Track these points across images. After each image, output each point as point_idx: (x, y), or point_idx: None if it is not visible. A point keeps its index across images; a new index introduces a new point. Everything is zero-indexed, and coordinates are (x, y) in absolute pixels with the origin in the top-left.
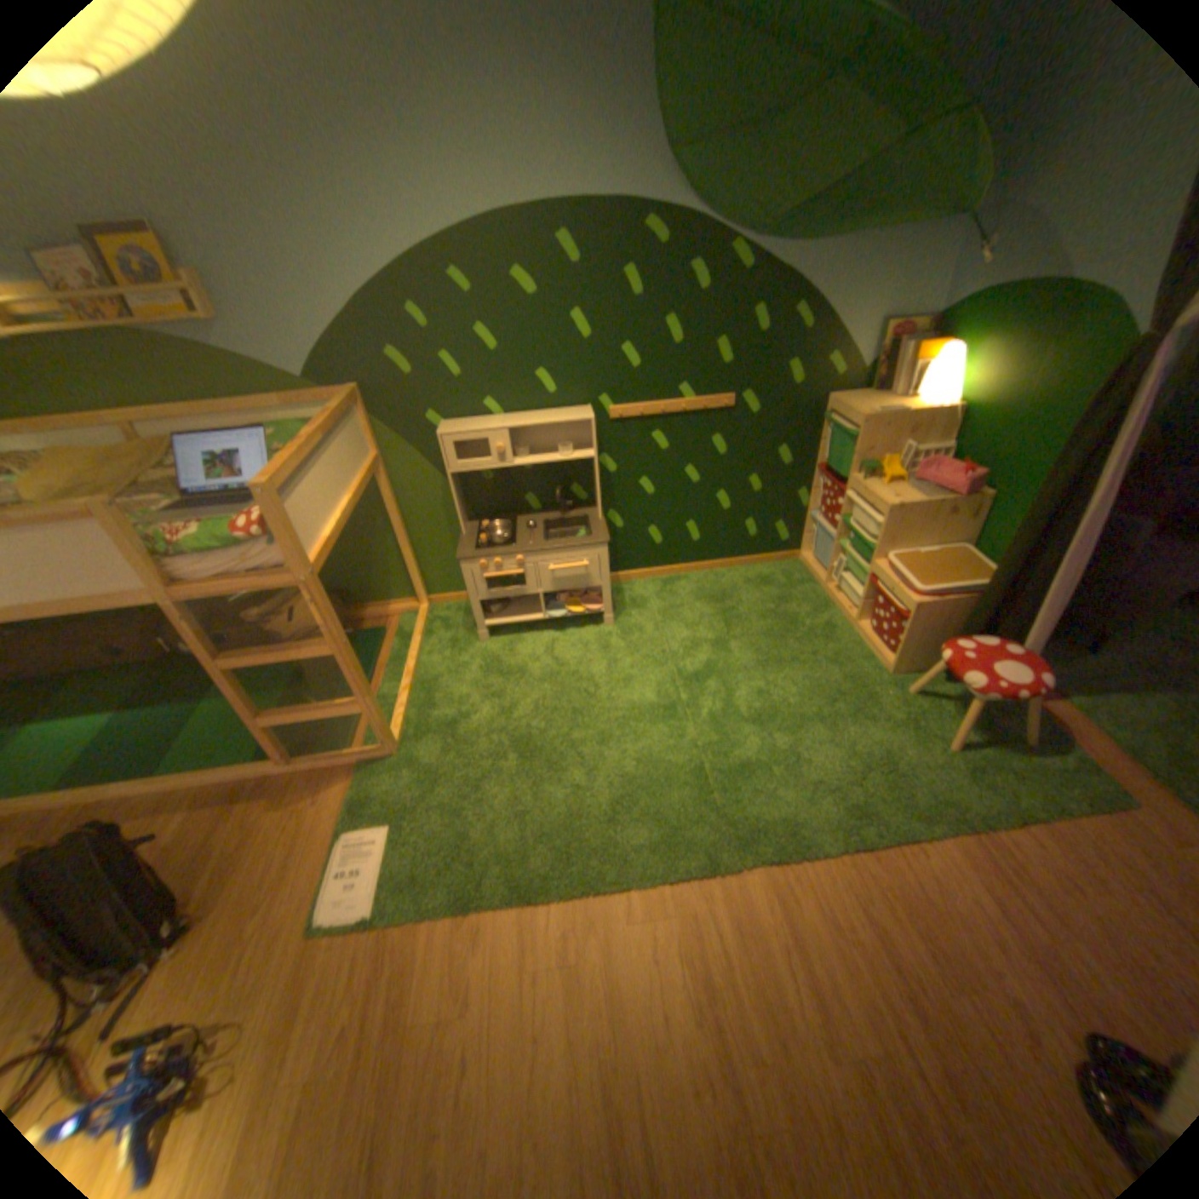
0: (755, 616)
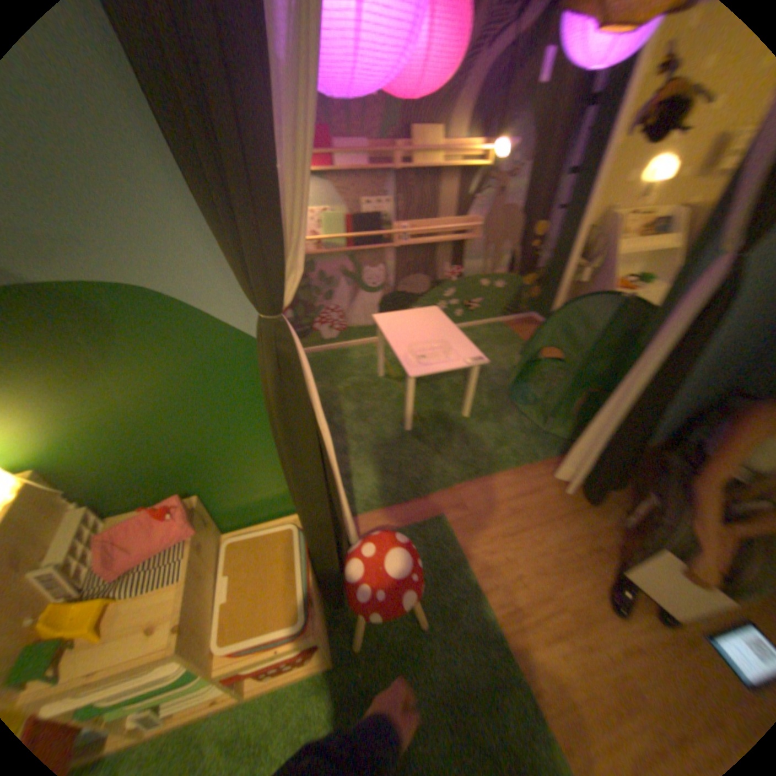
0: None
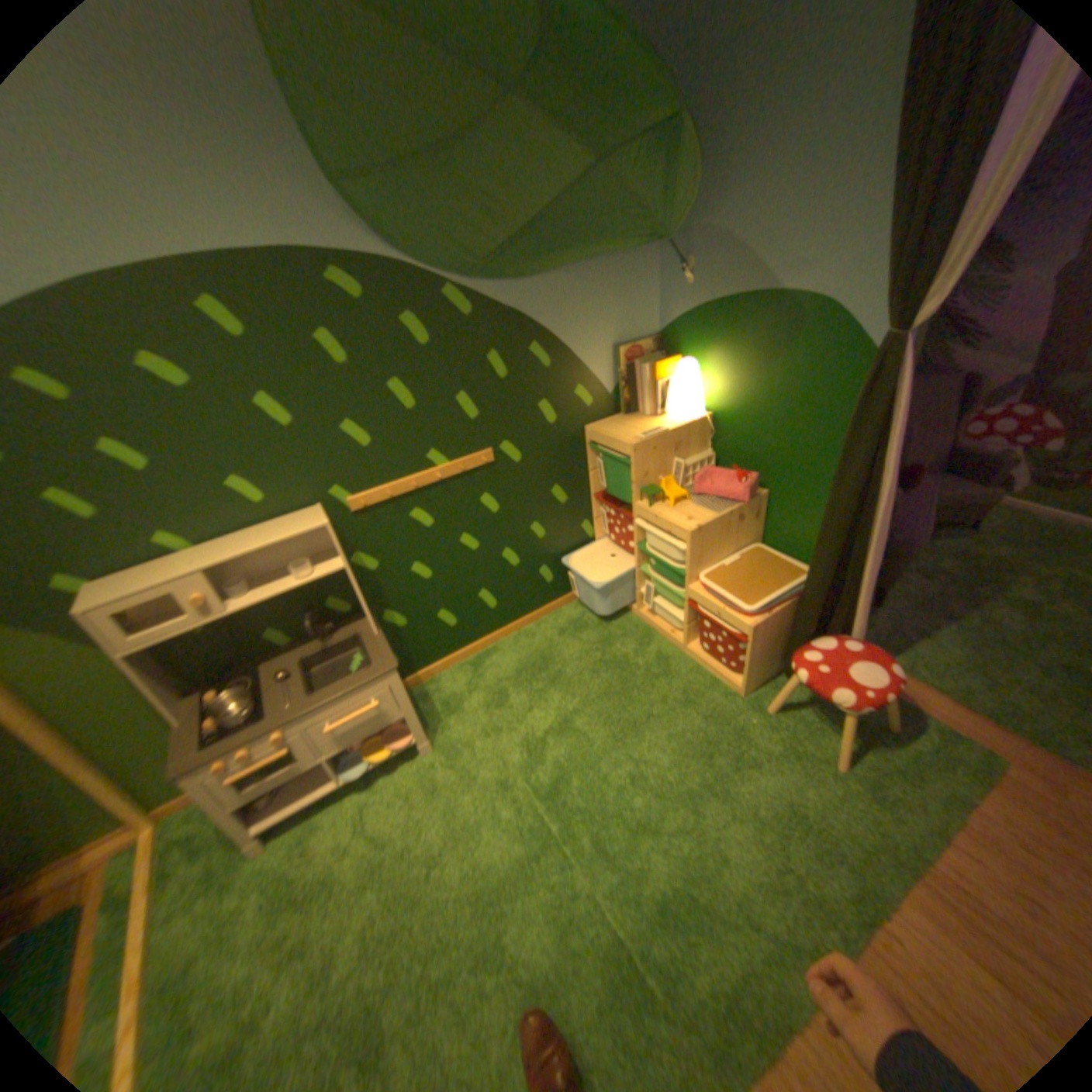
0: (586, 672)
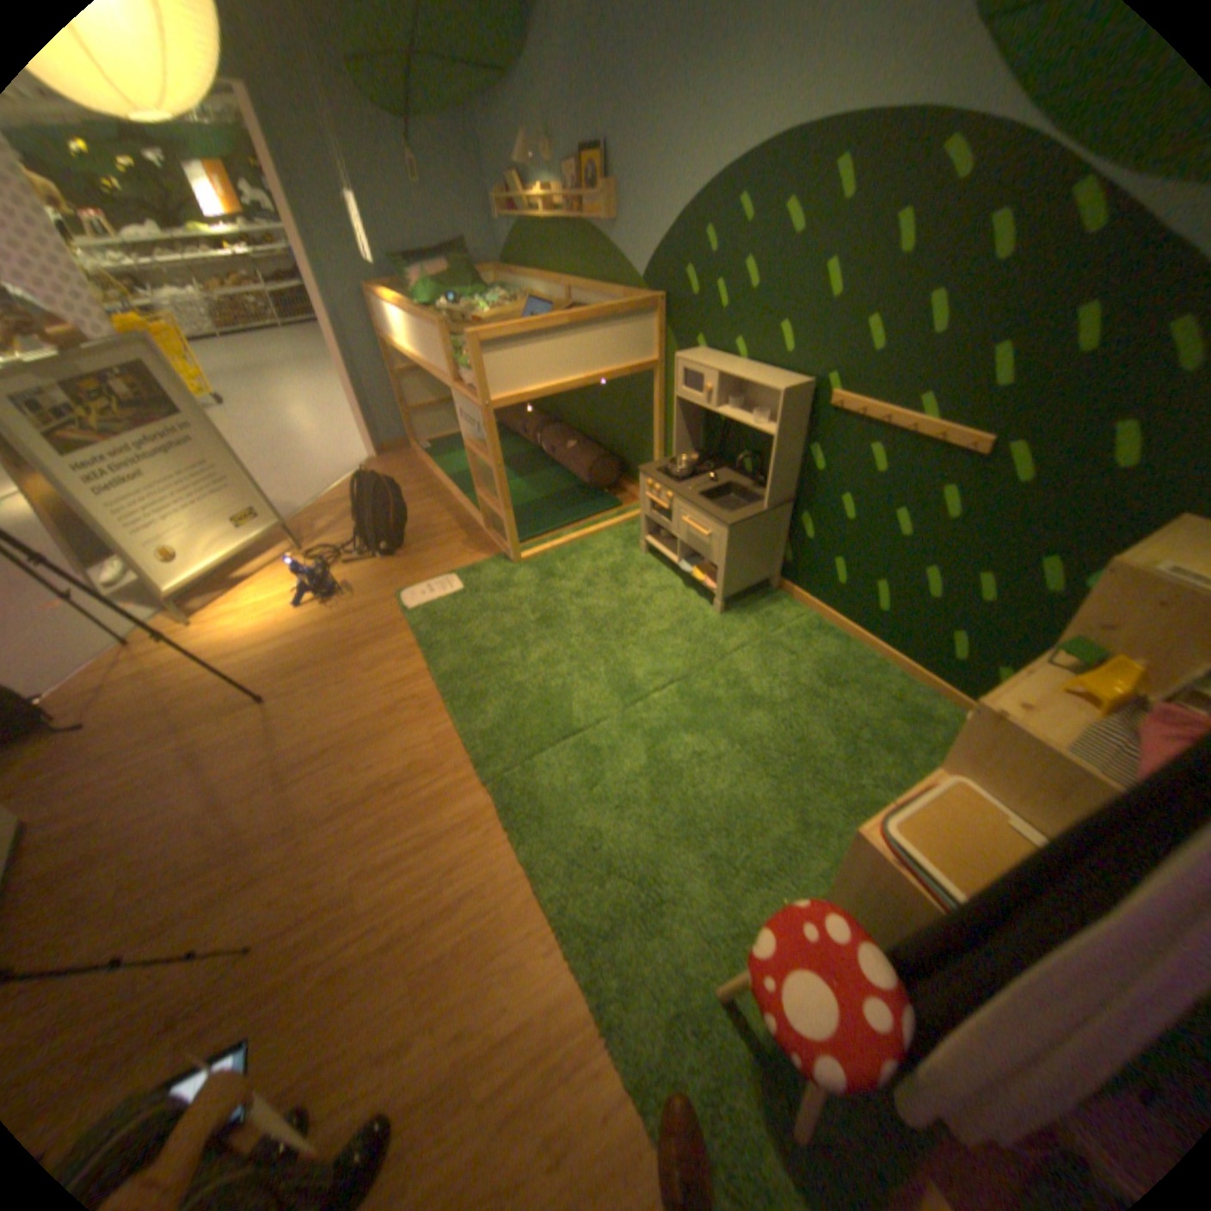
0: (832, 725)
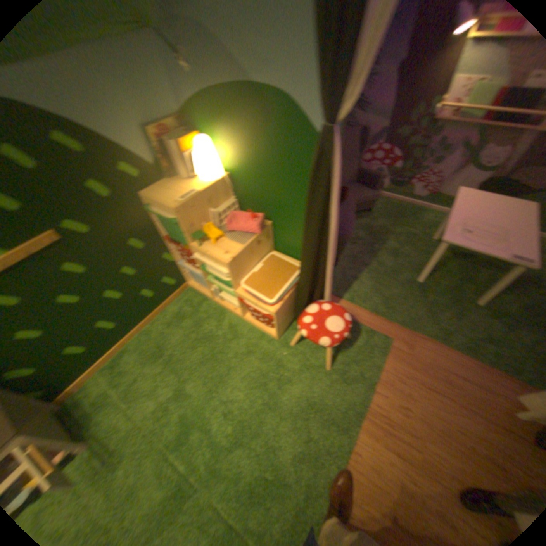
0: (189, 350)
